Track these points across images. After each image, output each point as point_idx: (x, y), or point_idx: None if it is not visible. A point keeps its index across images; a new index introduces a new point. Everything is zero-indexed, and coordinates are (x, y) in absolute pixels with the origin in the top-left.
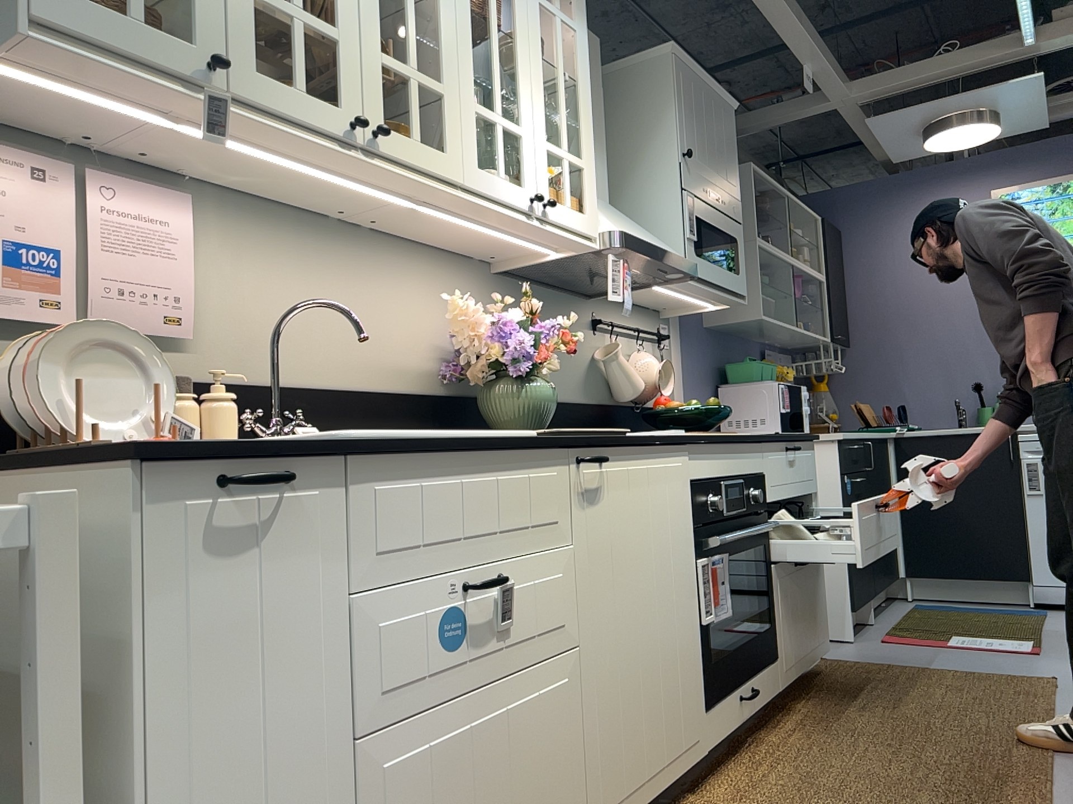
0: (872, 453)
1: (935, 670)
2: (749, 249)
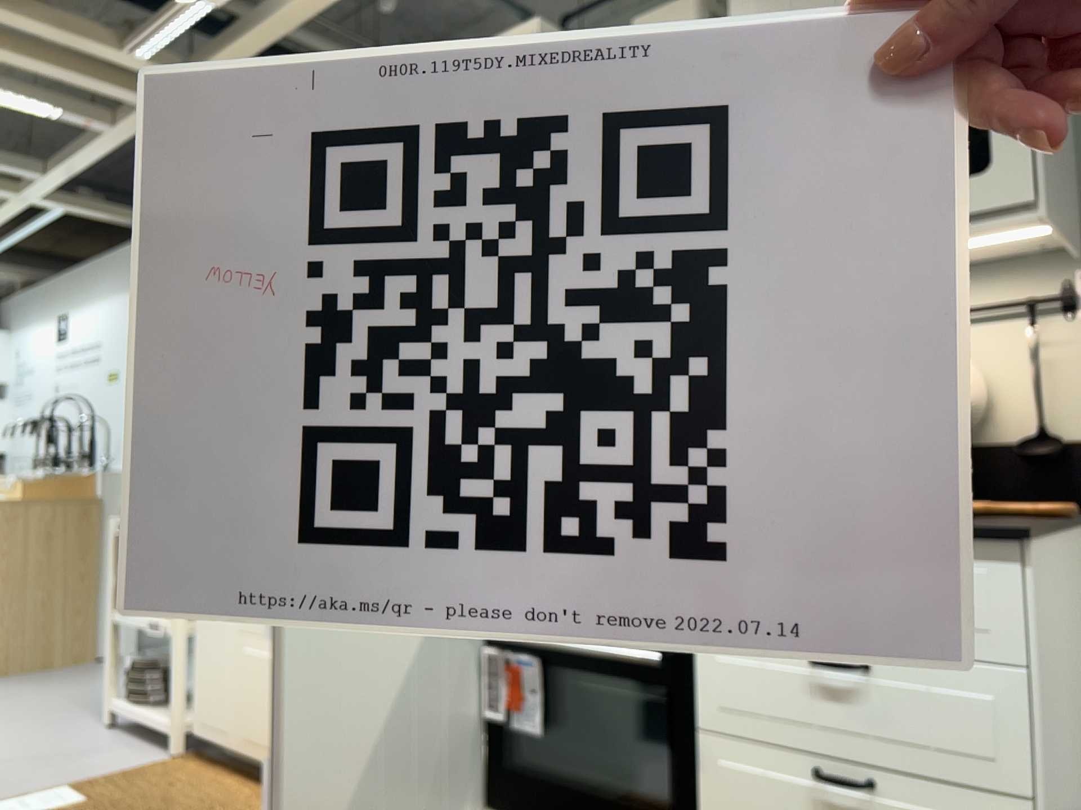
0: None
1: None
2: None
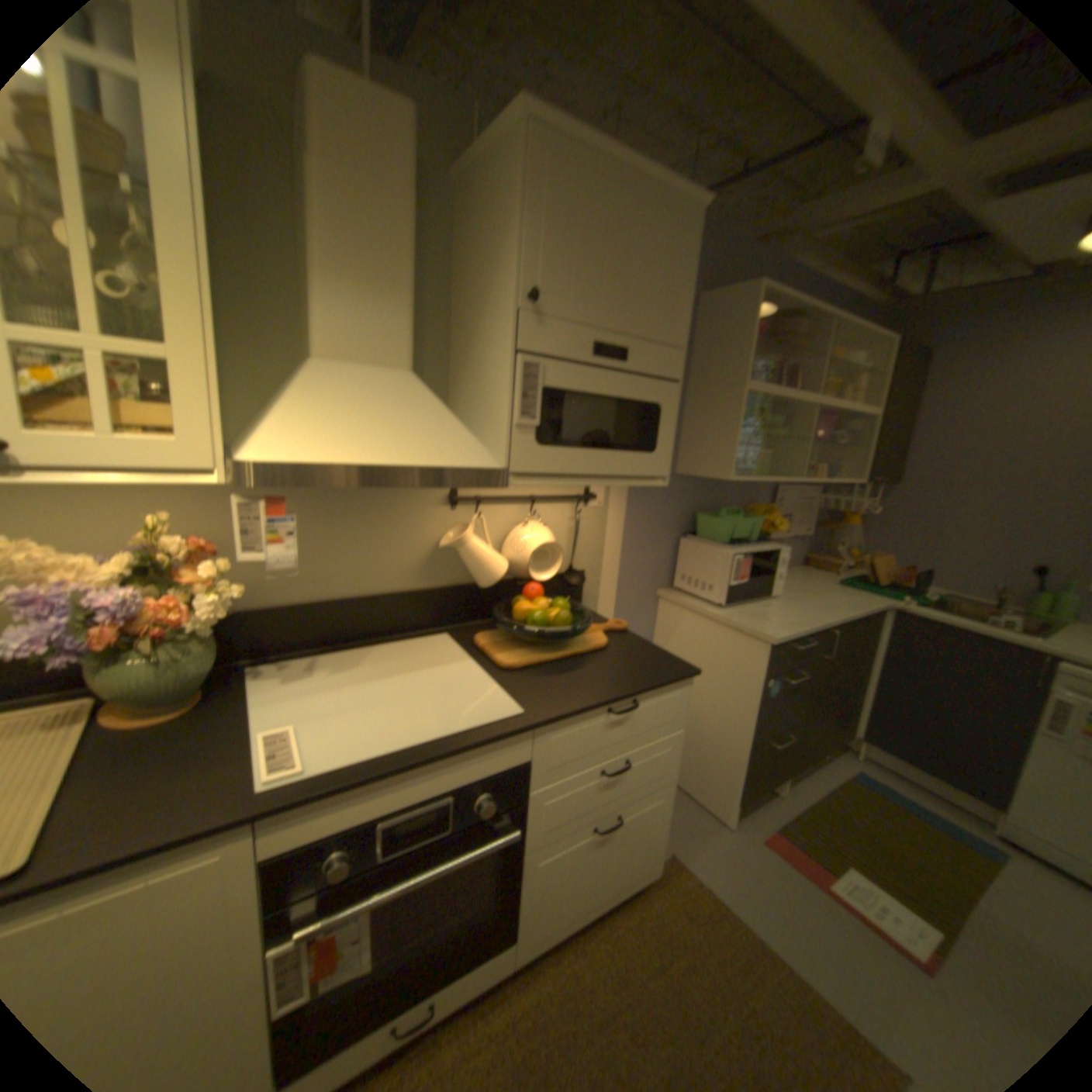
0: (843, 636)
1: (766, 959)
2: (736, 392)
